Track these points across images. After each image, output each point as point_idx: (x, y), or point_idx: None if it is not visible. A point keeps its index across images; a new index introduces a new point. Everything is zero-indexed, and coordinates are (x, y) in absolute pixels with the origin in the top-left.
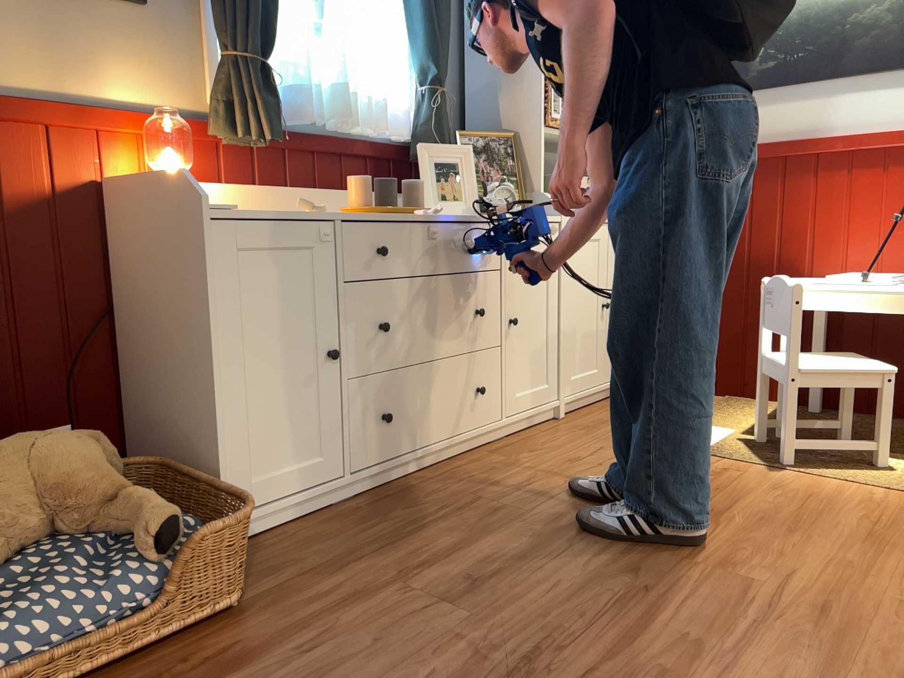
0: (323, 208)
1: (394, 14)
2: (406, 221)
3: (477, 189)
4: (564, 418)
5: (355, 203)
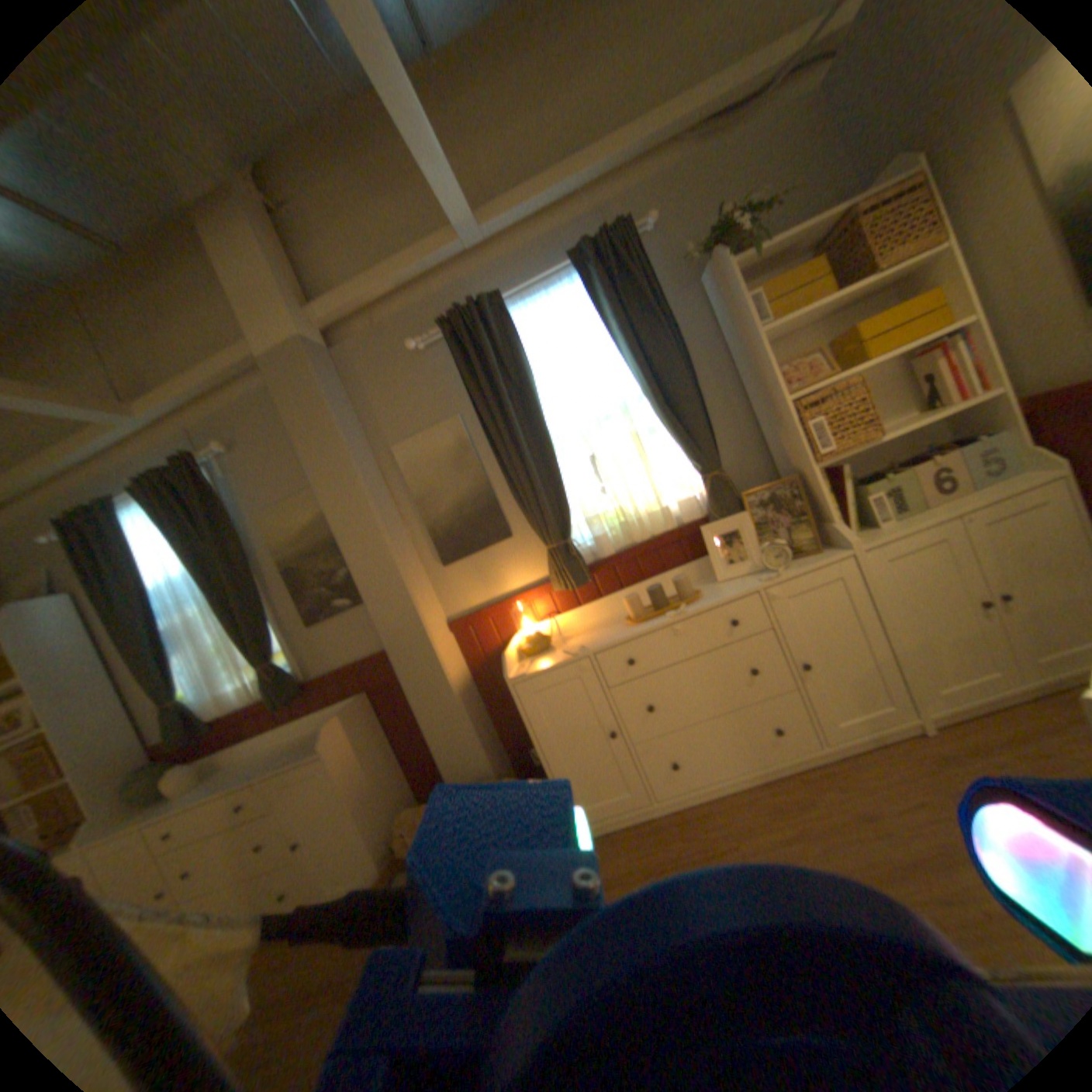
0: (581, 647)
1: (661, 433)
2: (649, 630)
3: (756, 547)
4: (934, 735)
5: (630, 613)
